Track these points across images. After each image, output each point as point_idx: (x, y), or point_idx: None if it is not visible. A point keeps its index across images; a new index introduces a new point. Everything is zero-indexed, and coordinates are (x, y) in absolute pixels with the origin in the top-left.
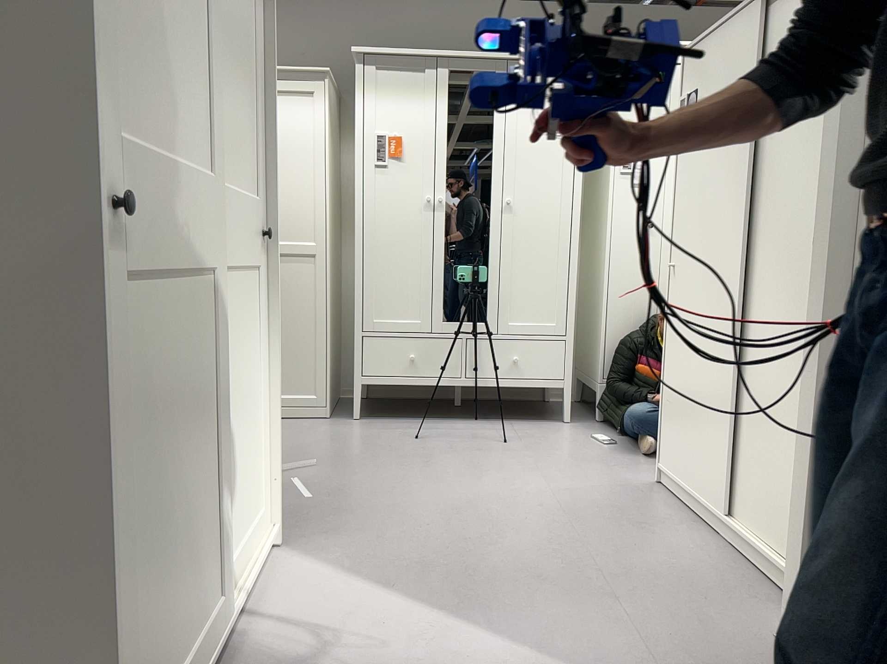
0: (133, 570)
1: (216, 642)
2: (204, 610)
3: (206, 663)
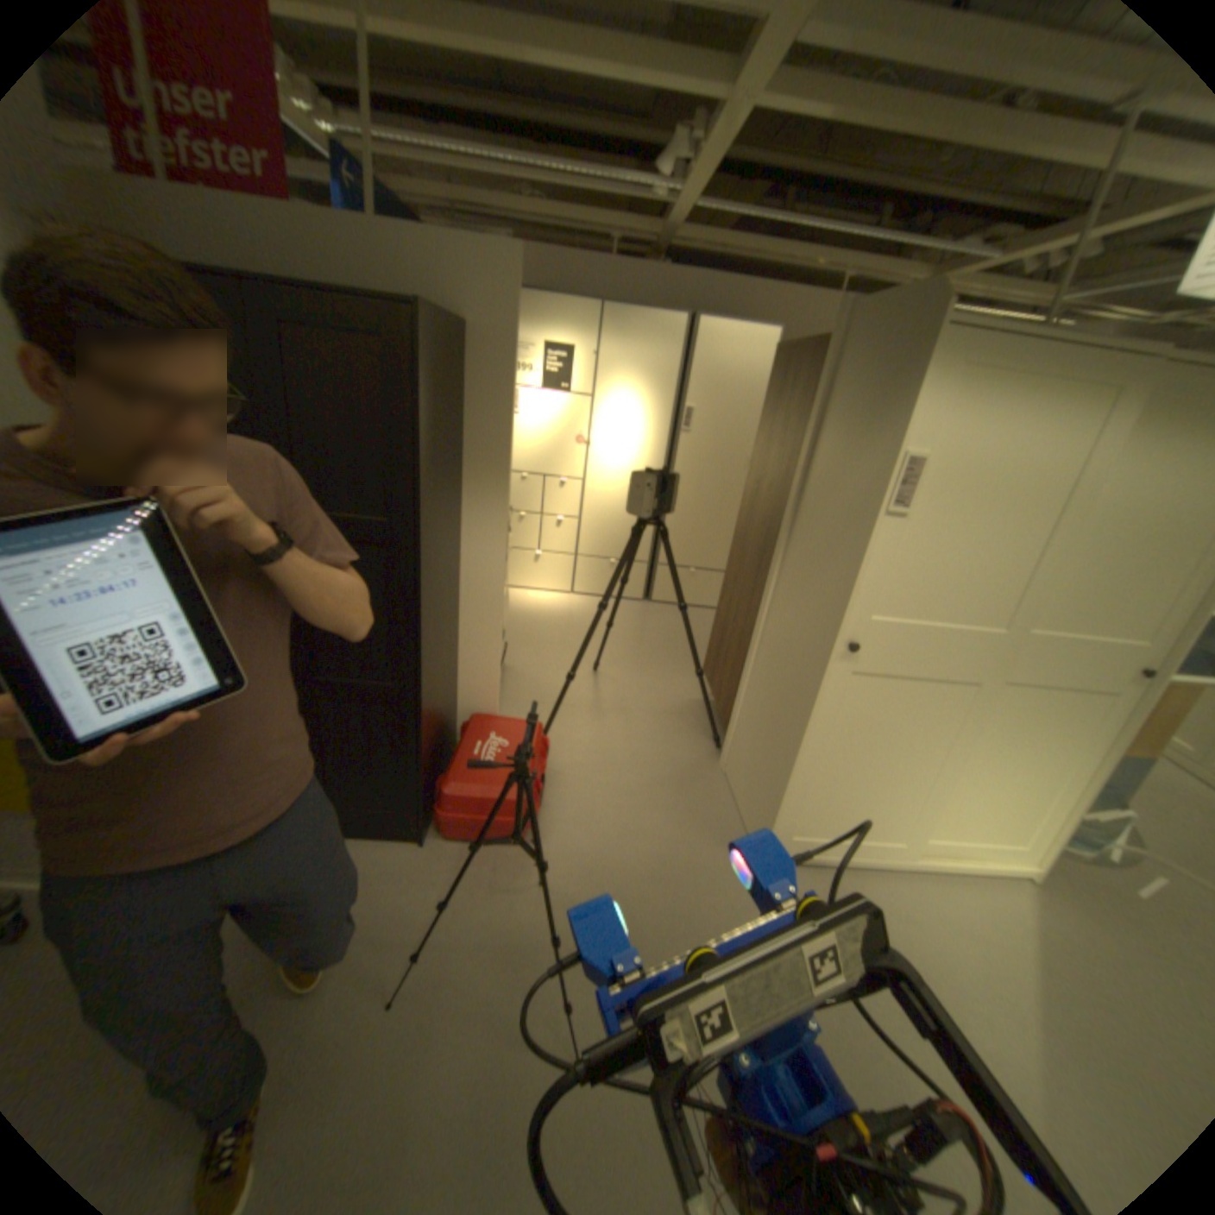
0: (829, 781)
1: (898, 860)
2: (893, 839)
3: (880, 859)
